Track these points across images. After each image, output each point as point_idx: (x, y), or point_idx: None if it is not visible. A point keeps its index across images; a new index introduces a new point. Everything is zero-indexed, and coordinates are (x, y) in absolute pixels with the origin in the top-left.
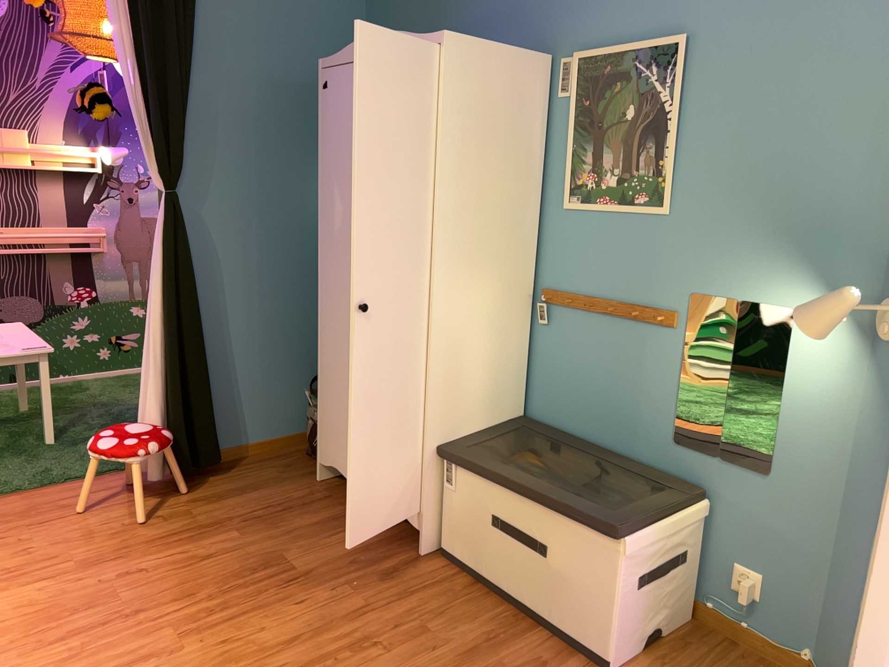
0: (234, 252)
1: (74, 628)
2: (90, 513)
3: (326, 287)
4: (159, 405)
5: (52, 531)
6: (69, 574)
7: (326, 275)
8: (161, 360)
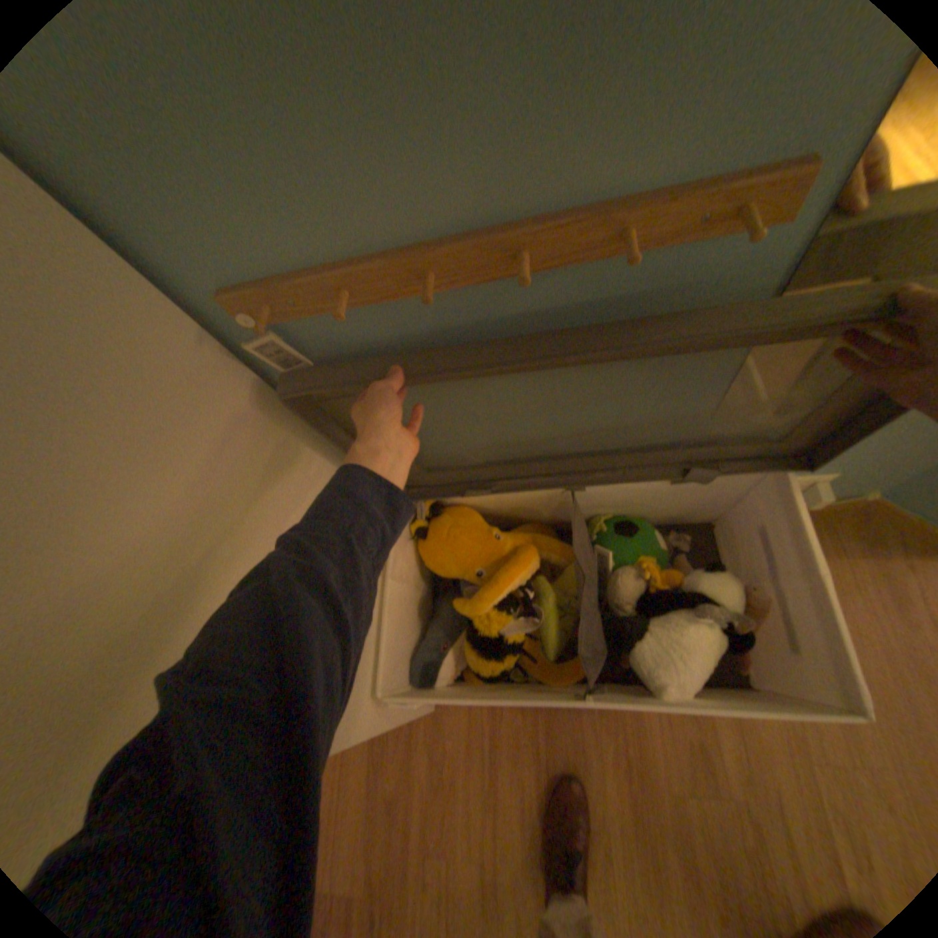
0: None
1: None
2: None
3: None
4: None
5: None
6: None
7: None
8: None
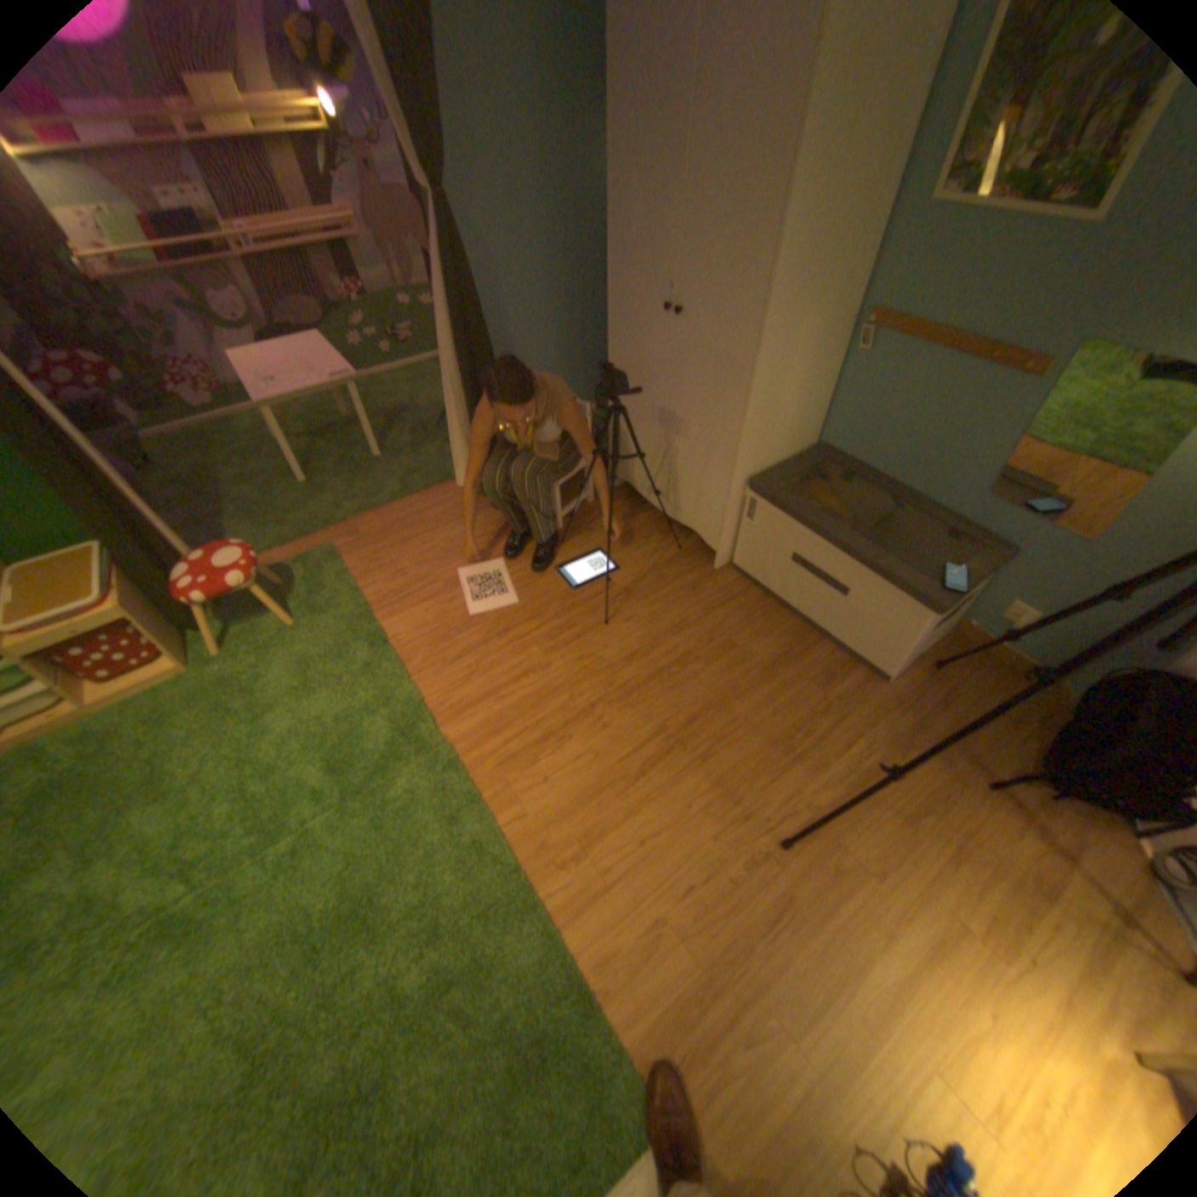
0: (509, 260)
1: (462, 647)
2: (434, 533)
3: (618, 308)
4: (467, 434)
5: (412, 552)
6: (440, 596)
7: (618, 294)
8: (461, 392)
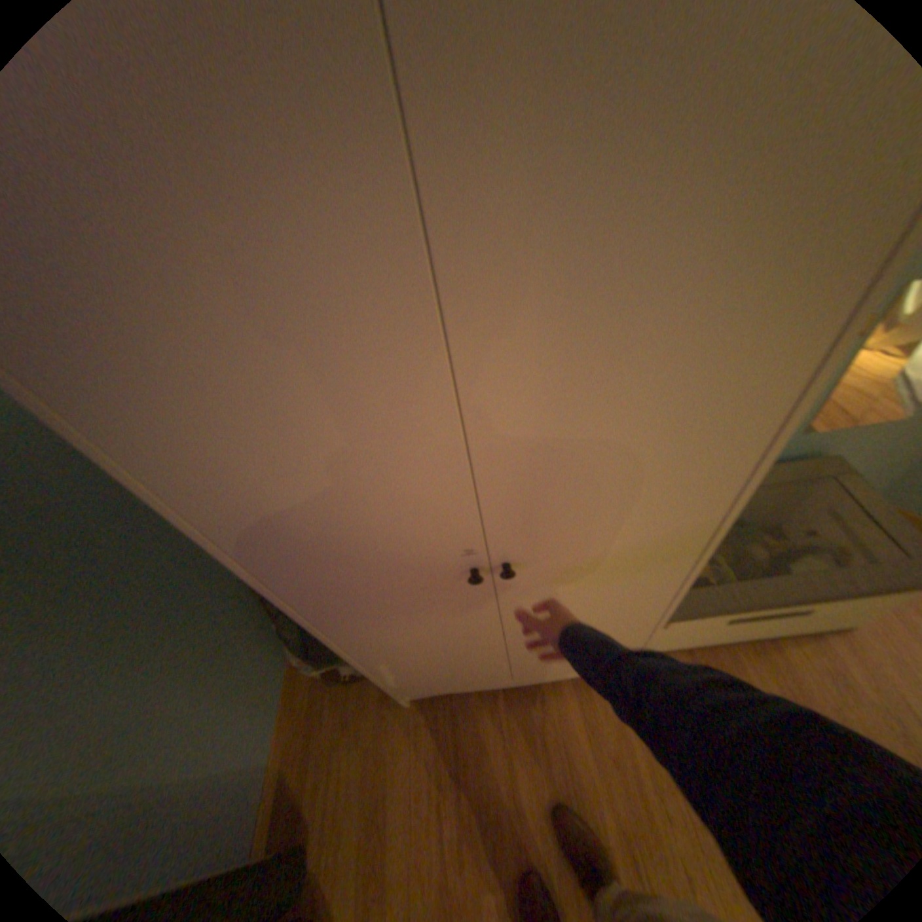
0: None
1: None
2: None
3: (326, 603)
4: None
5: None
6: None
7: (315, 592)
8: None
